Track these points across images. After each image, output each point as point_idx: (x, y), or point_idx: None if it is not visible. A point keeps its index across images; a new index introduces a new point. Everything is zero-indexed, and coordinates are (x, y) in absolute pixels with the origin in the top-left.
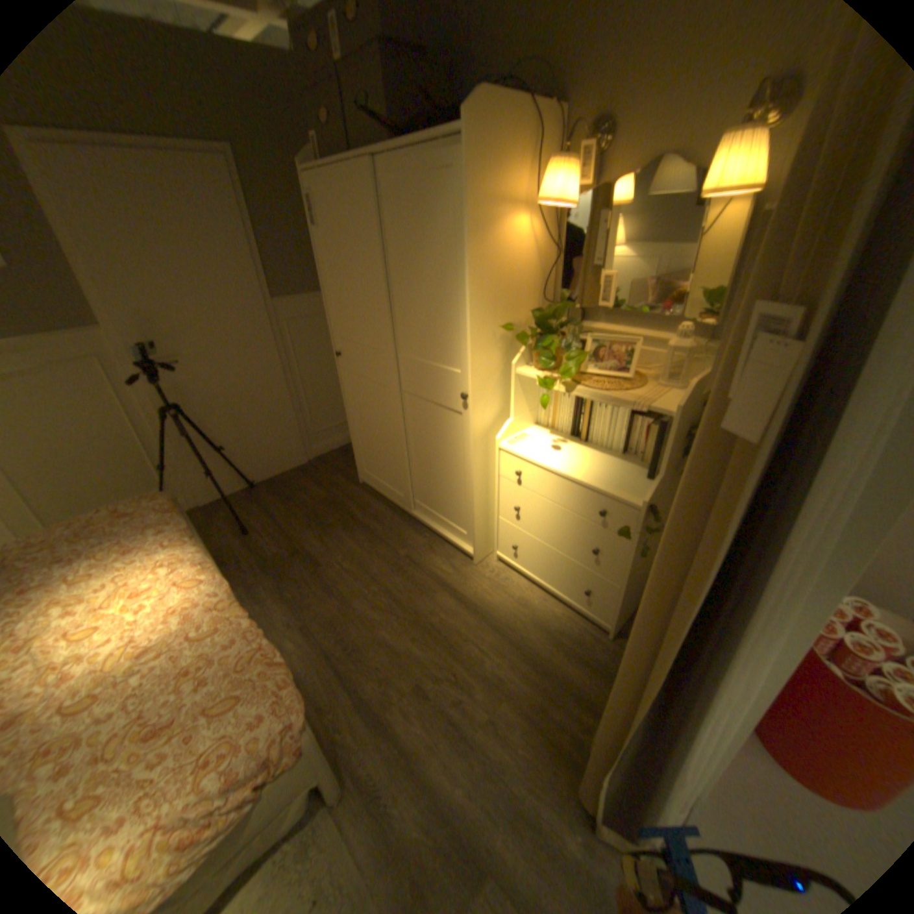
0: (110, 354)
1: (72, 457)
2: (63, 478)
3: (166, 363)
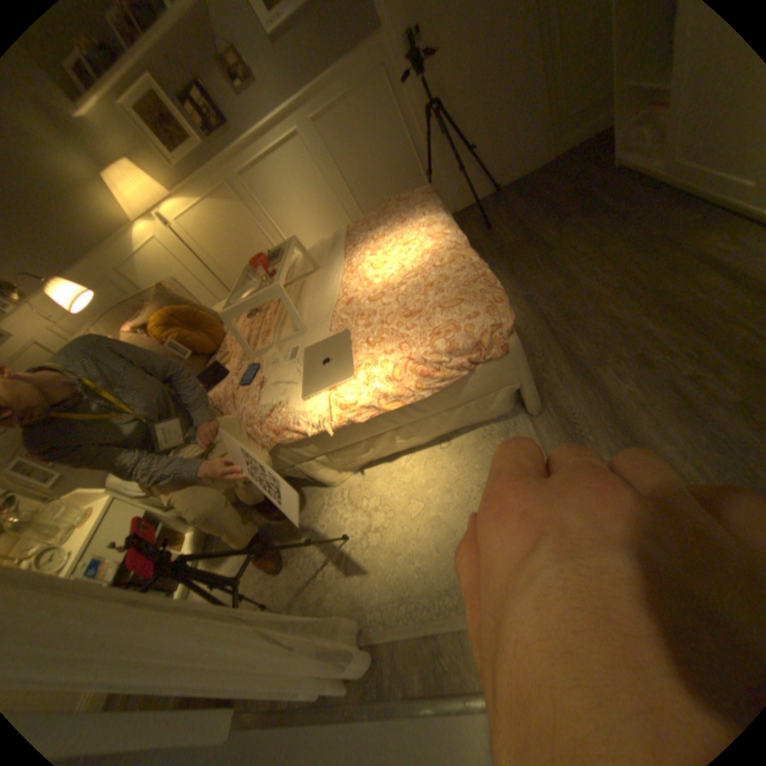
0: (391, 58)
1: (377, 169)
2: (374, 187)
3: (429, 54)
